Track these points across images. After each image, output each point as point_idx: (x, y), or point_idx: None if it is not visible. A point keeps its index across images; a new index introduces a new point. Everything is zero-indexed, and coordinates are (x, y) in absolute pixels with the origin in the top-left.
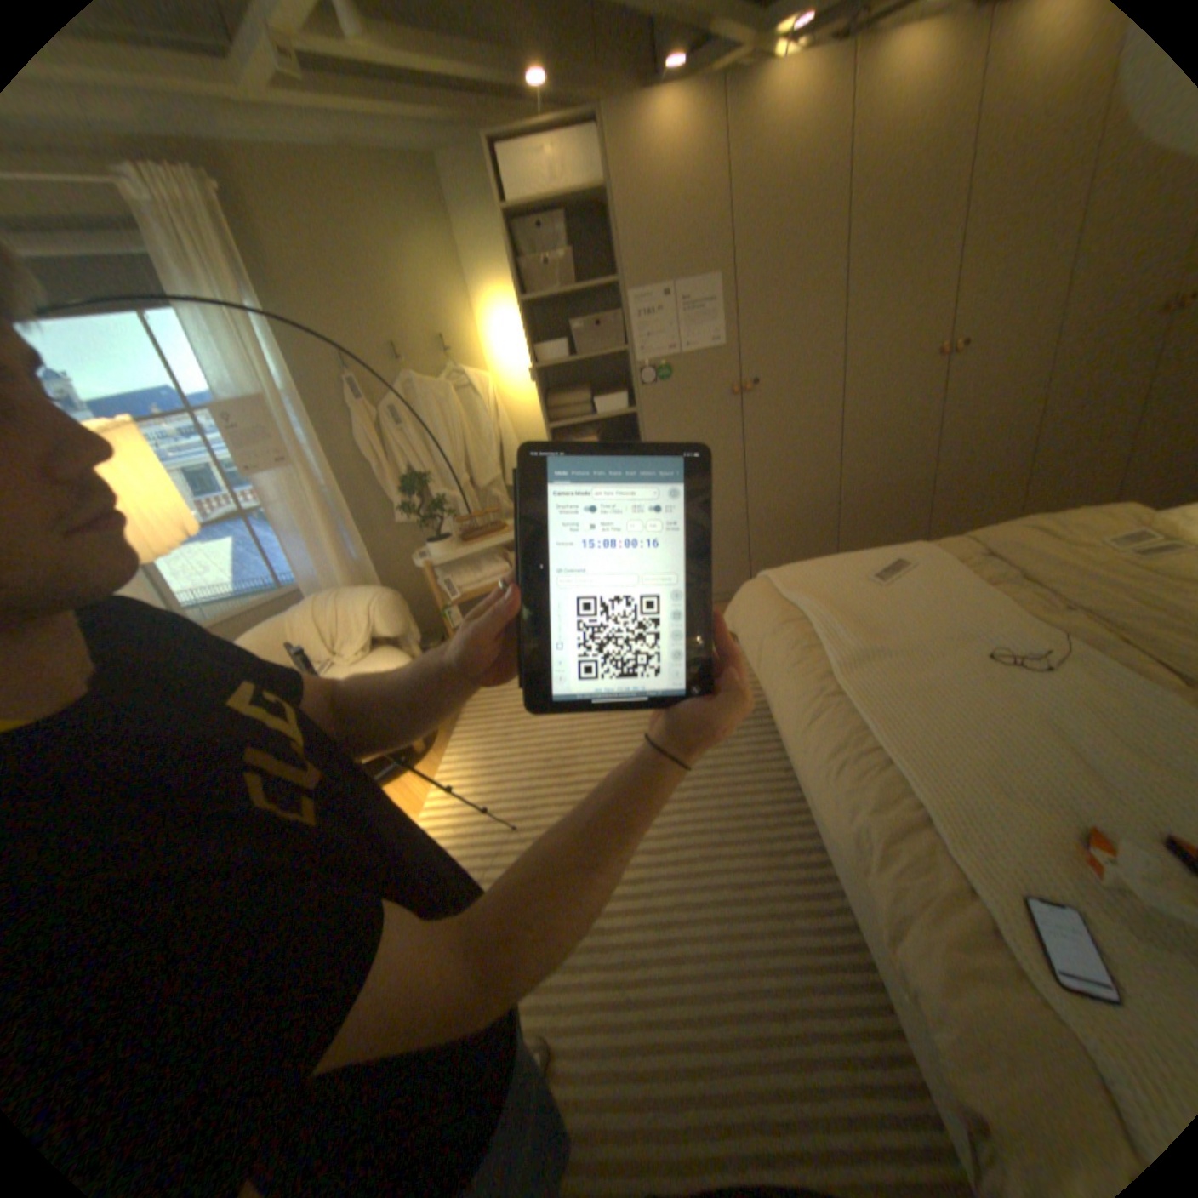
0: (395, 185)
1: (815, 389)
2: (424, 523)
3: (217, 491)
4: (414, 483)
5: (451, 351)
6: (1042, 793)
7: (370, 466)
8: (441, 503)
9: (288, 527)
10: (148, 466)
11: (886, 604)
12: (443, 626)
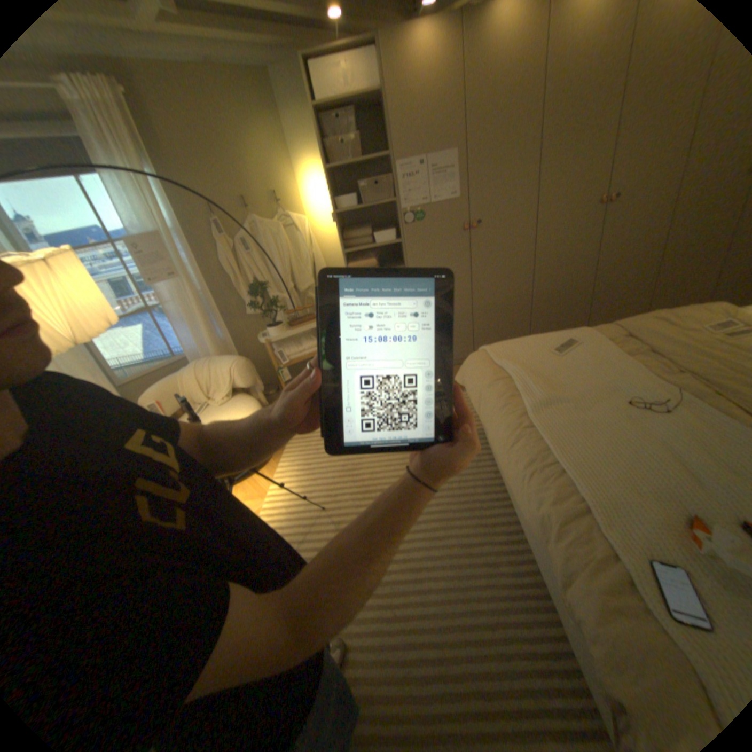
0: (242, 89)
1: (518, 226)
2: (265, 315)
3: (131, 294)
4: (258, 289)
5: (280, 201)
6: (662, 492)
7: (229, 277)
8: (275, 302)
9: (177, 317)
10: (83, 278)
11: (561, 368)
12: (278, 380)
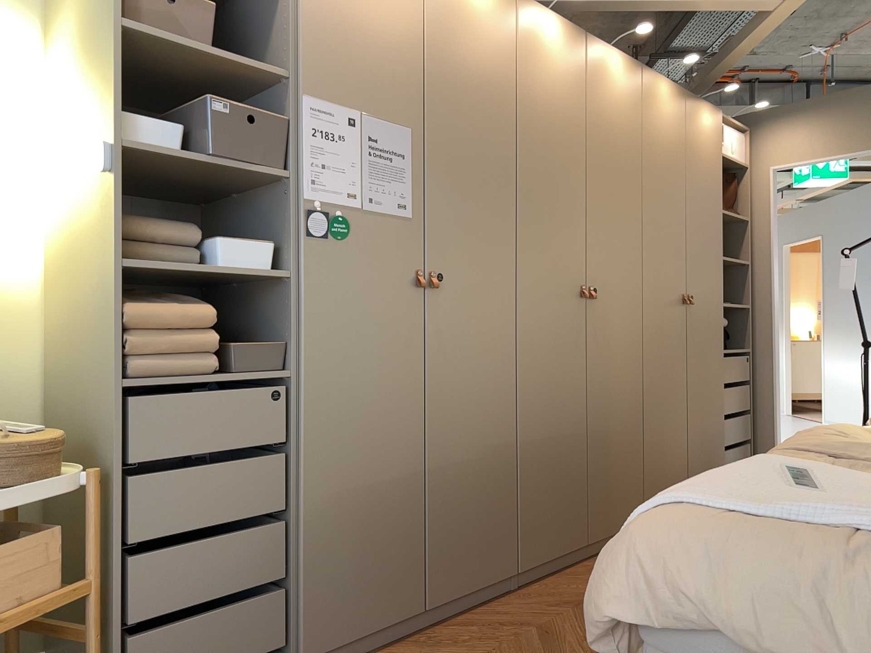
0: None
1: (489, 303)
2: None
3: None
4: None
5: None
6: None
7: None
8: None
9: None
10: None
11: None
12: None
